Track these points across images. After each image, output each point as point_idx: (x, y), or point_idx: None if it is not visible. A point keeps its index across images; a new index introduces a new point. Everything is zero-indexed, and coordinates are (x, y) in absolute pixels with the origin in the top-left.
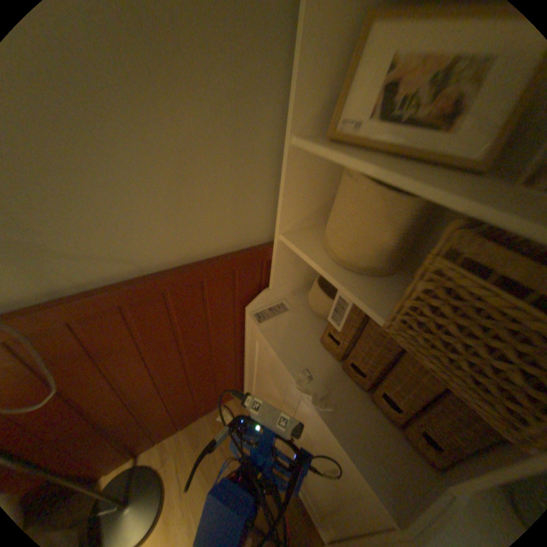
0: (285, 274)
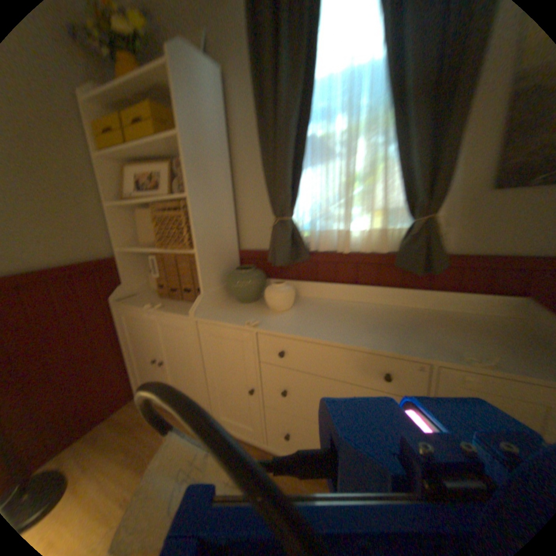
0: (130, 272)
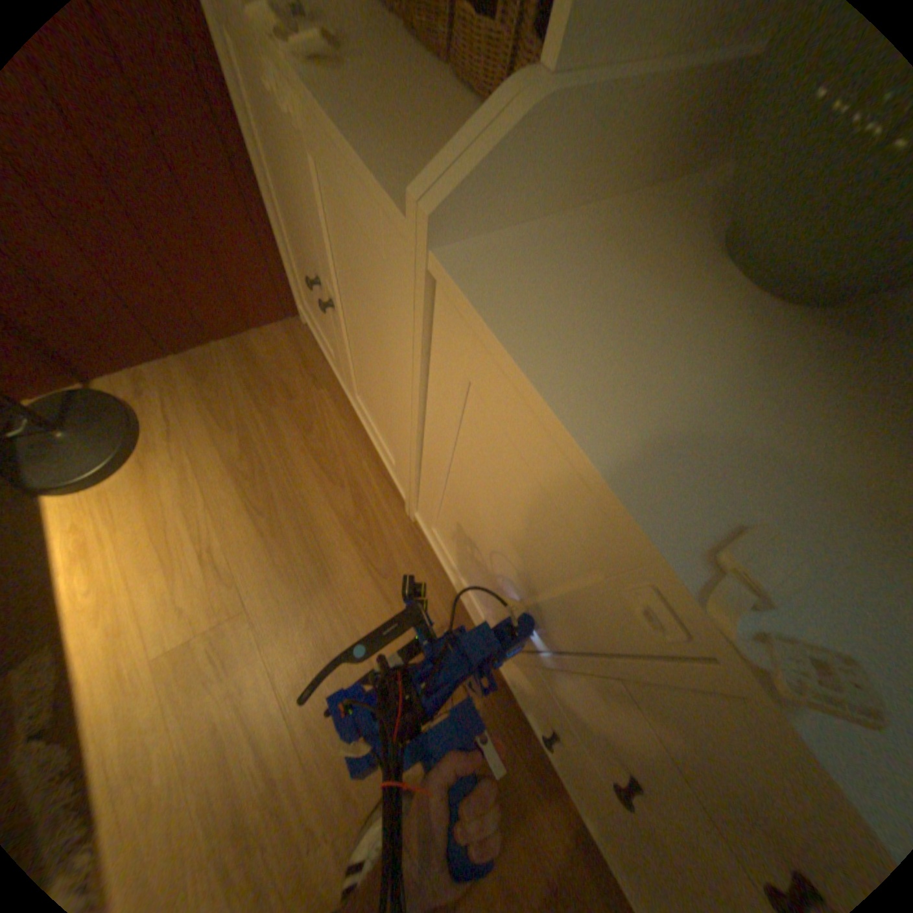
0: None
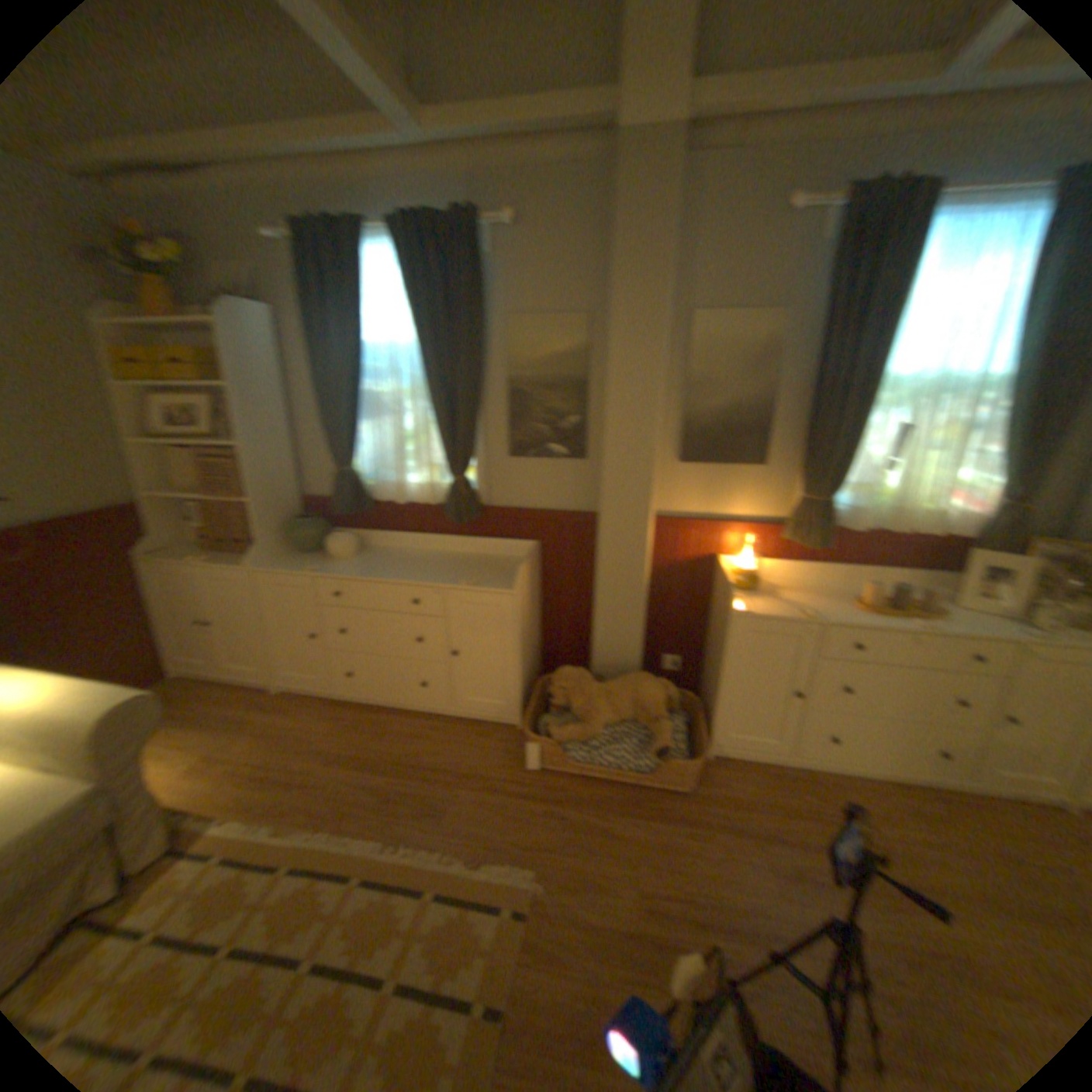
0: (150, 524)
